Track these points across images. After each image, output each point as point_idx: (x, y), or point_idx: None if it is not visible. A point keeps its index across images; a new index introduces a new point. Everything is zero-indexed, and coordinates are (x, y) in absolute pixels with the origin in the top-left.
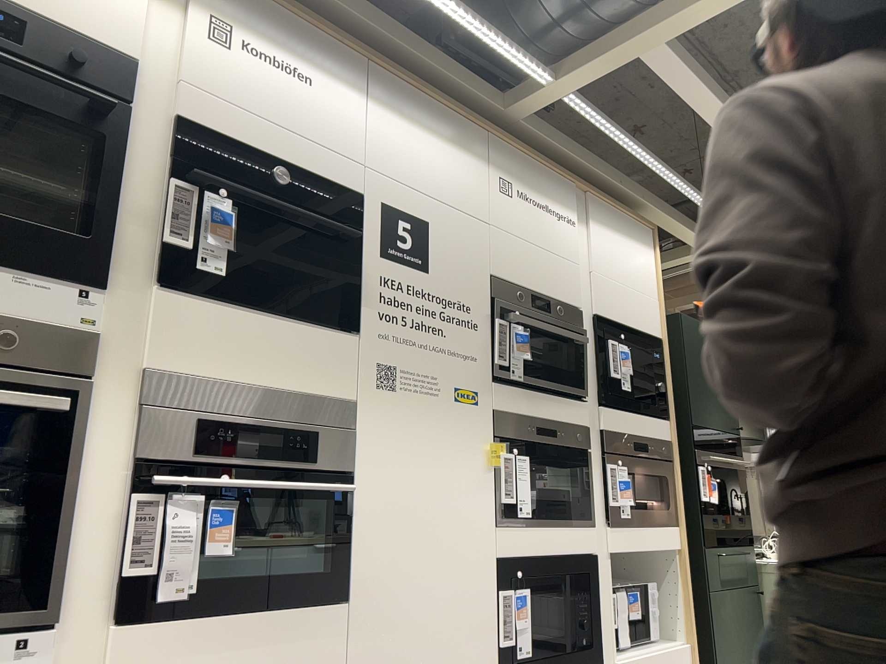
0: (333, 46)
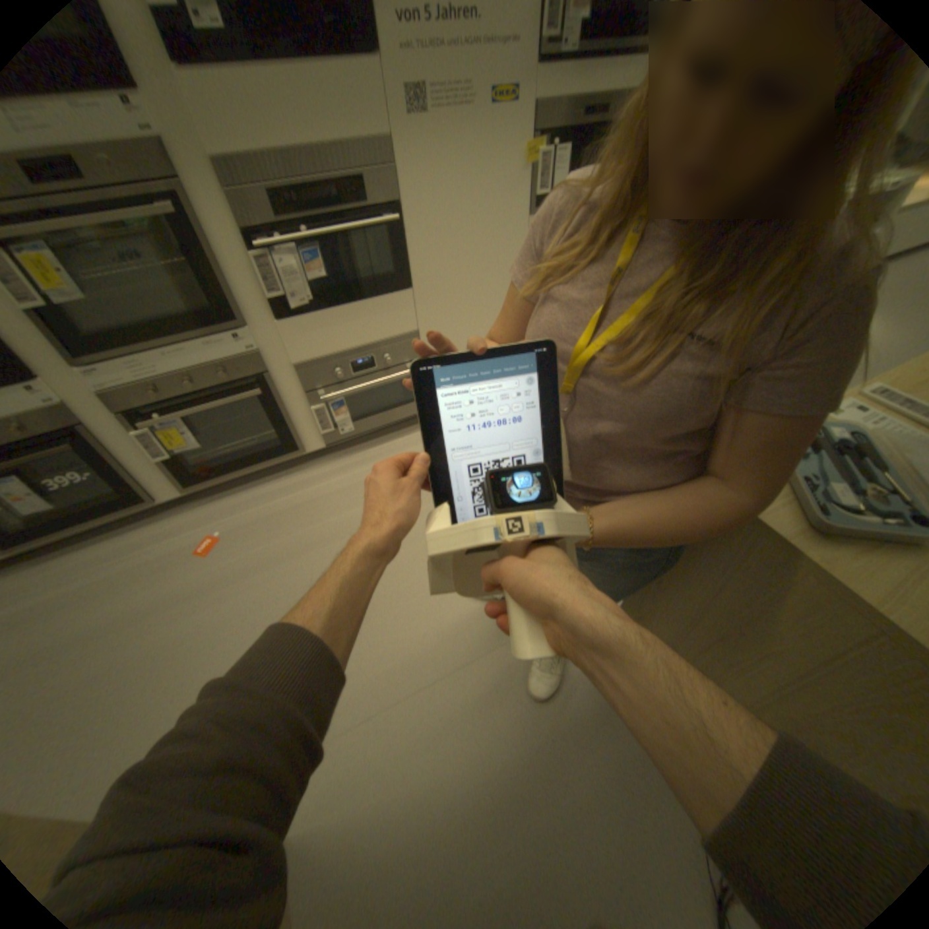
0: None
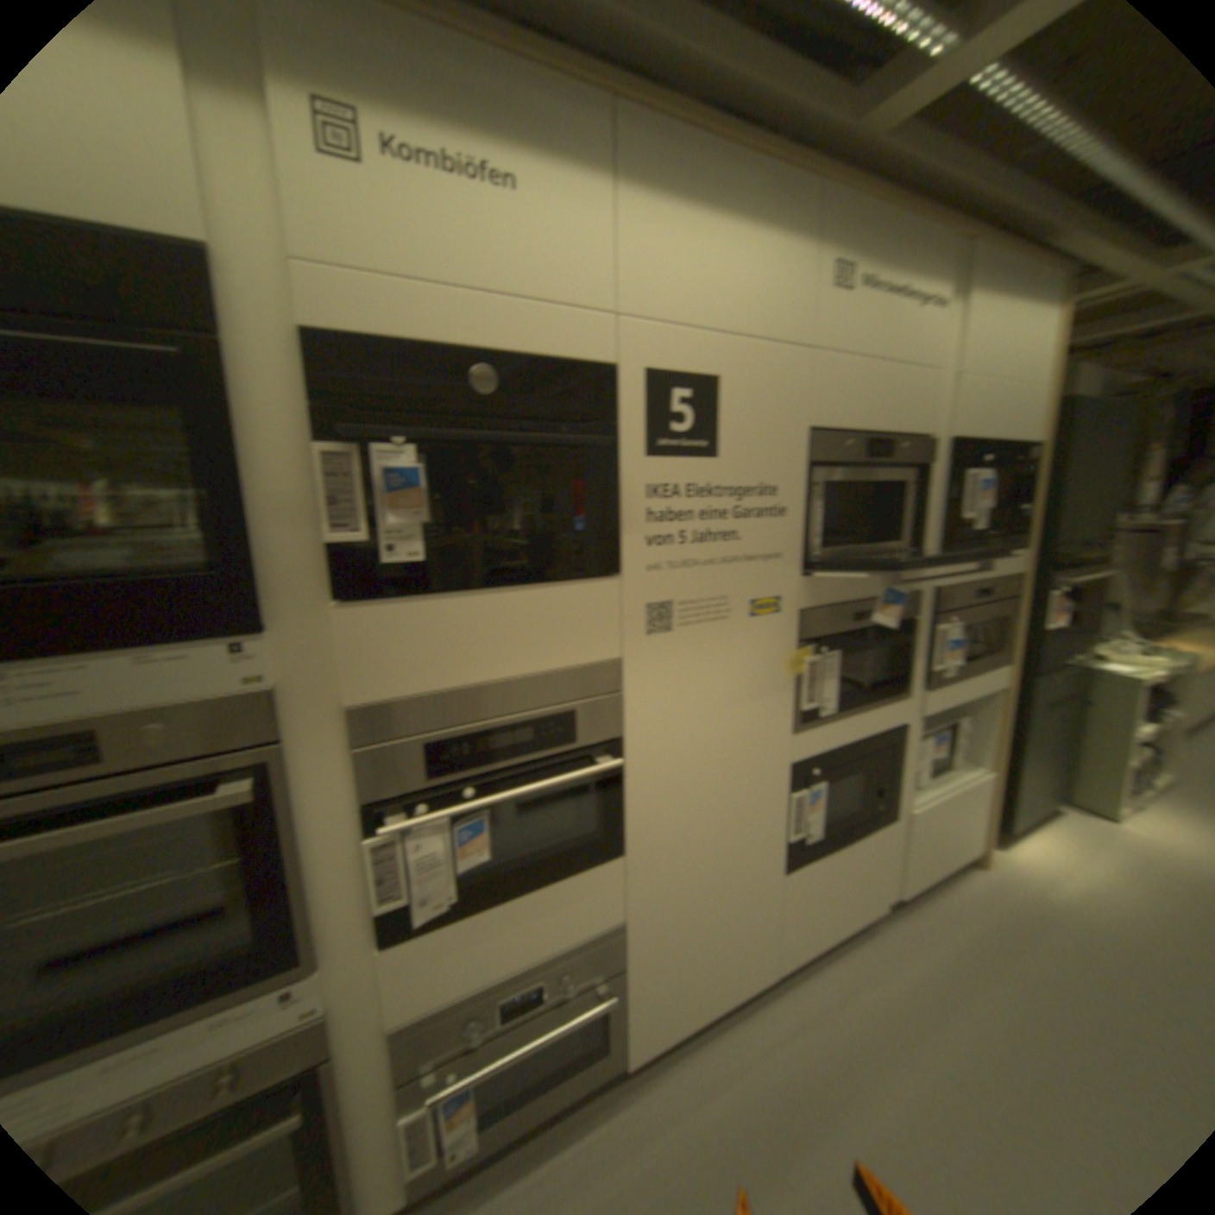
0: (548, 87)
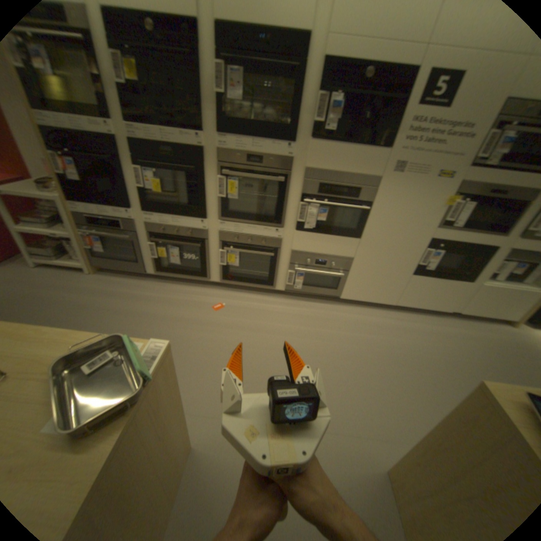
0: None
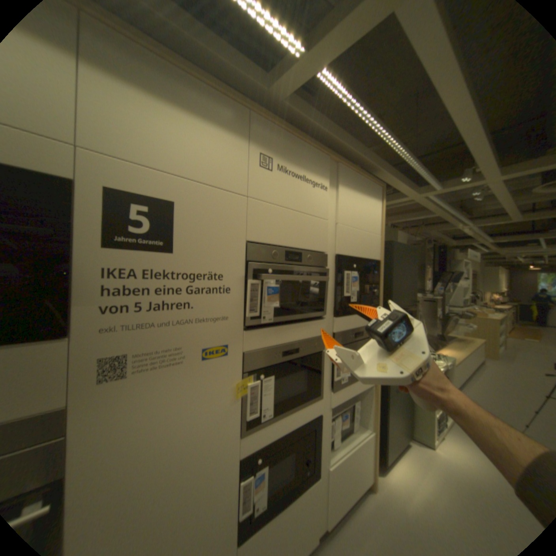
0: None
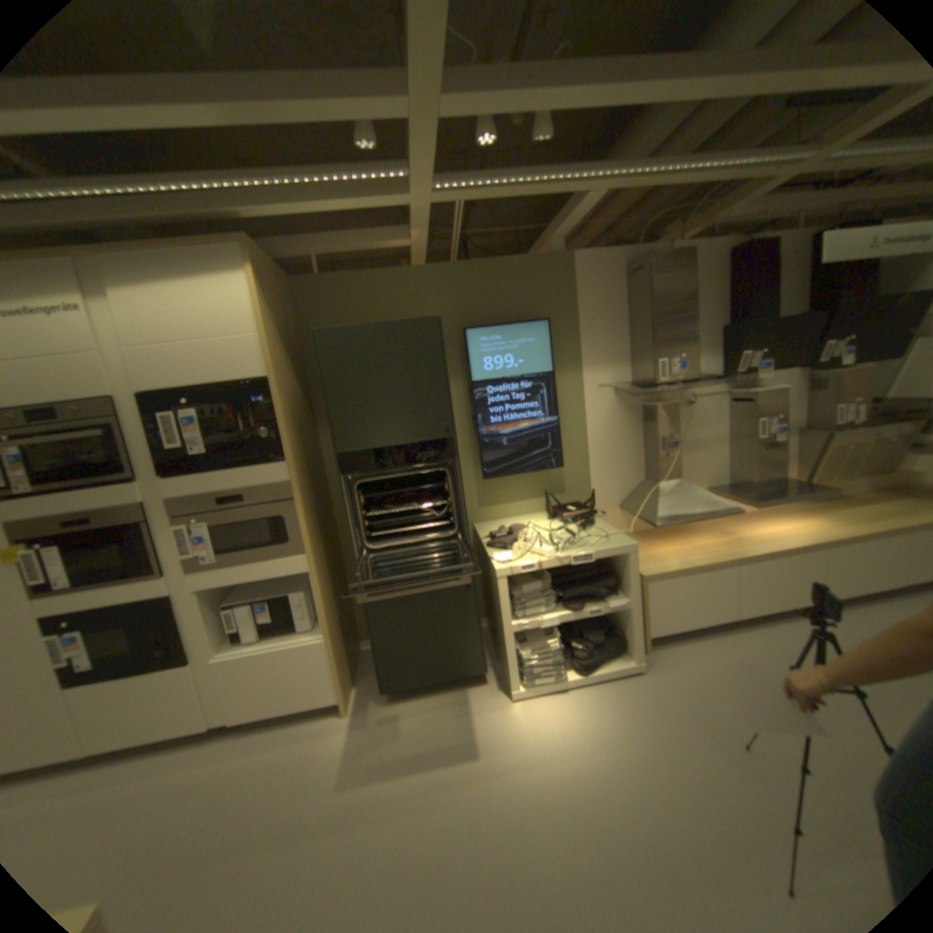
0: None
